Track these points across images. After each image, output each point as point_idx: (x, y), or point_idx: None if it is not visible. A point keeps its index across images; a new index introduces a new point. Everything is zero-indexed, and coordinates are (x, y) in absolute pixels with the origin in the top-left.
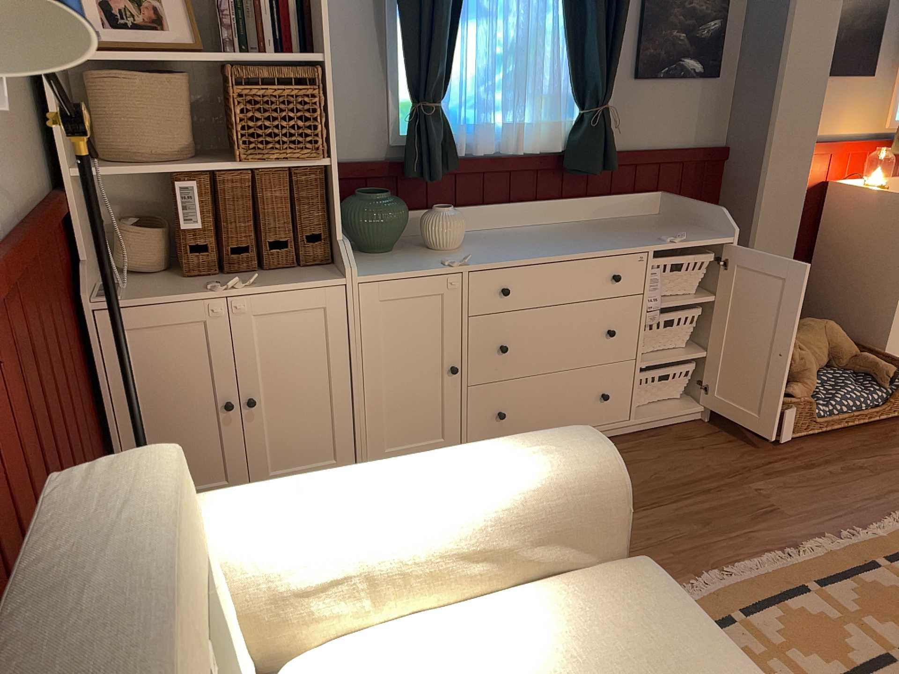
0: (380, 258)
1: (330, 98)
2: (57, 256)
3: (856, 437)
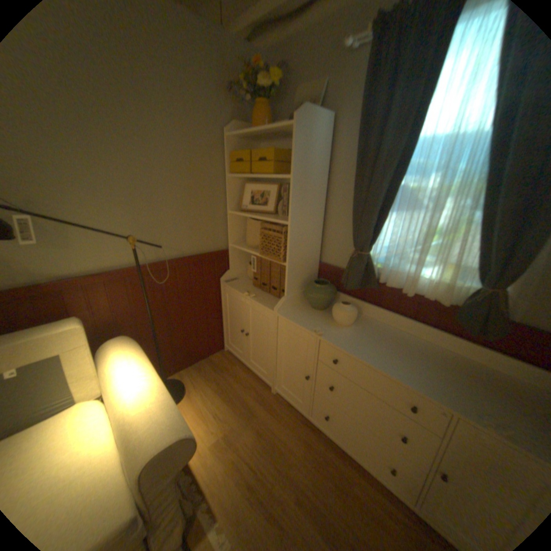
0: (310, 311)
1: (289, 240)
2: (213, 266)
3: None
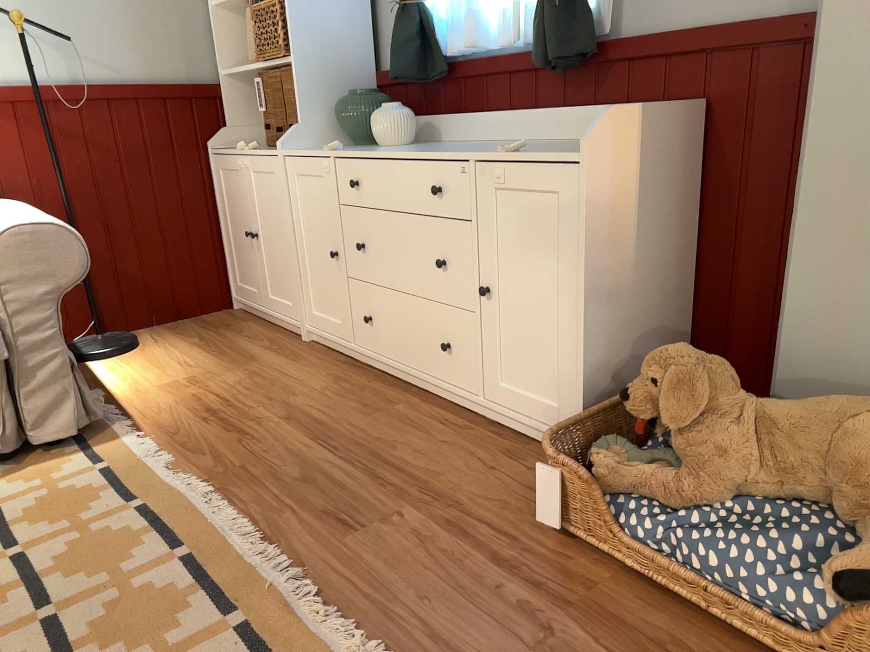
0: (345, 147)
1: (288, 7)
2: (190, 117)
3: (696, 637)
